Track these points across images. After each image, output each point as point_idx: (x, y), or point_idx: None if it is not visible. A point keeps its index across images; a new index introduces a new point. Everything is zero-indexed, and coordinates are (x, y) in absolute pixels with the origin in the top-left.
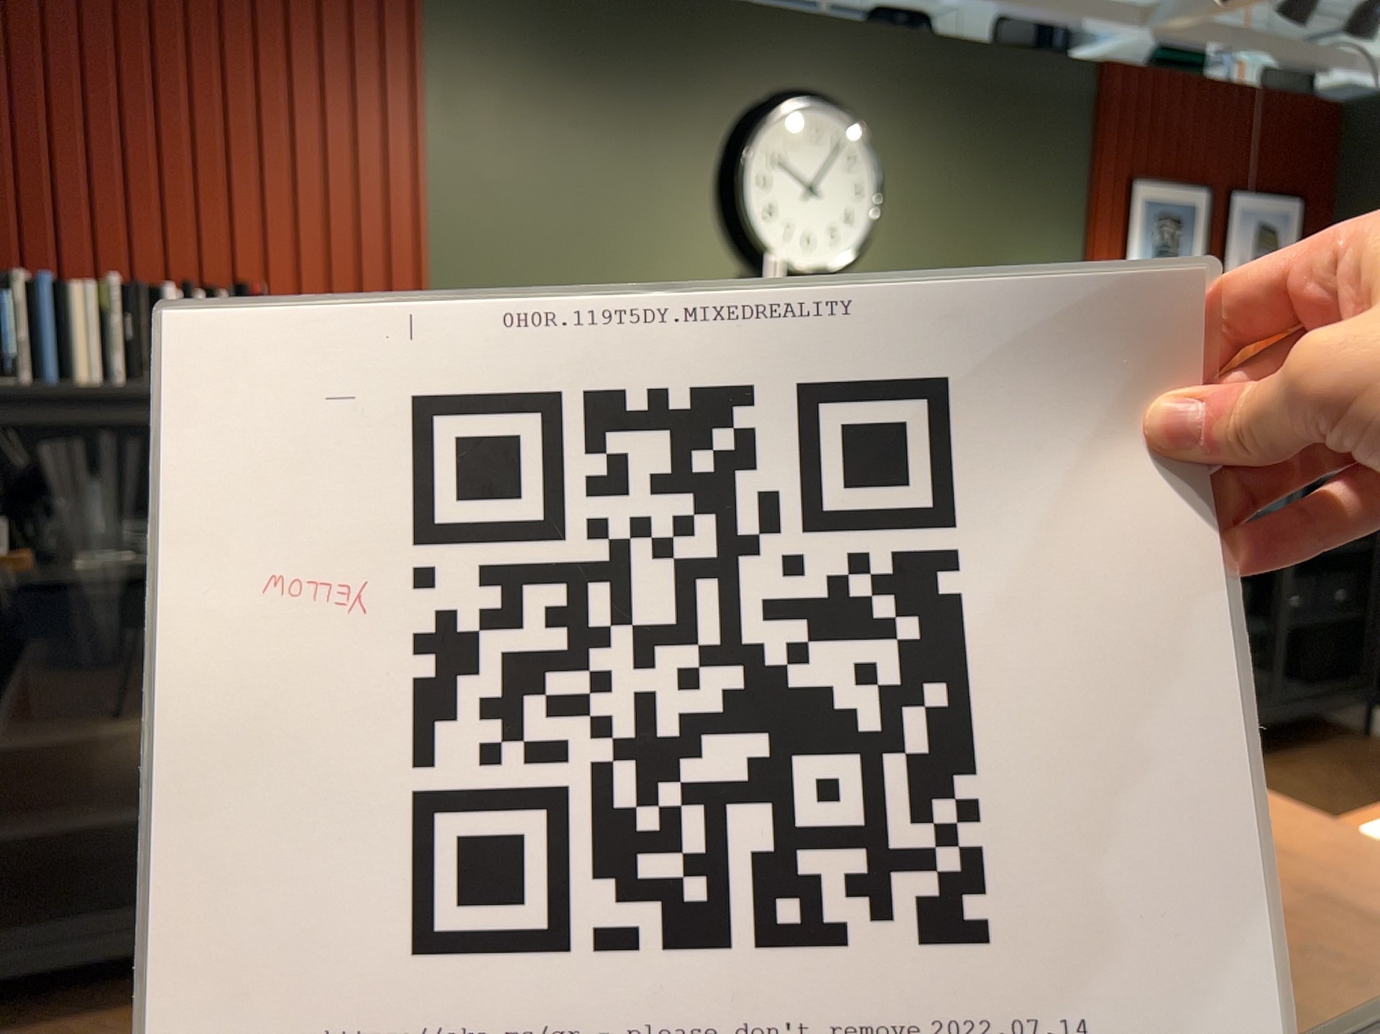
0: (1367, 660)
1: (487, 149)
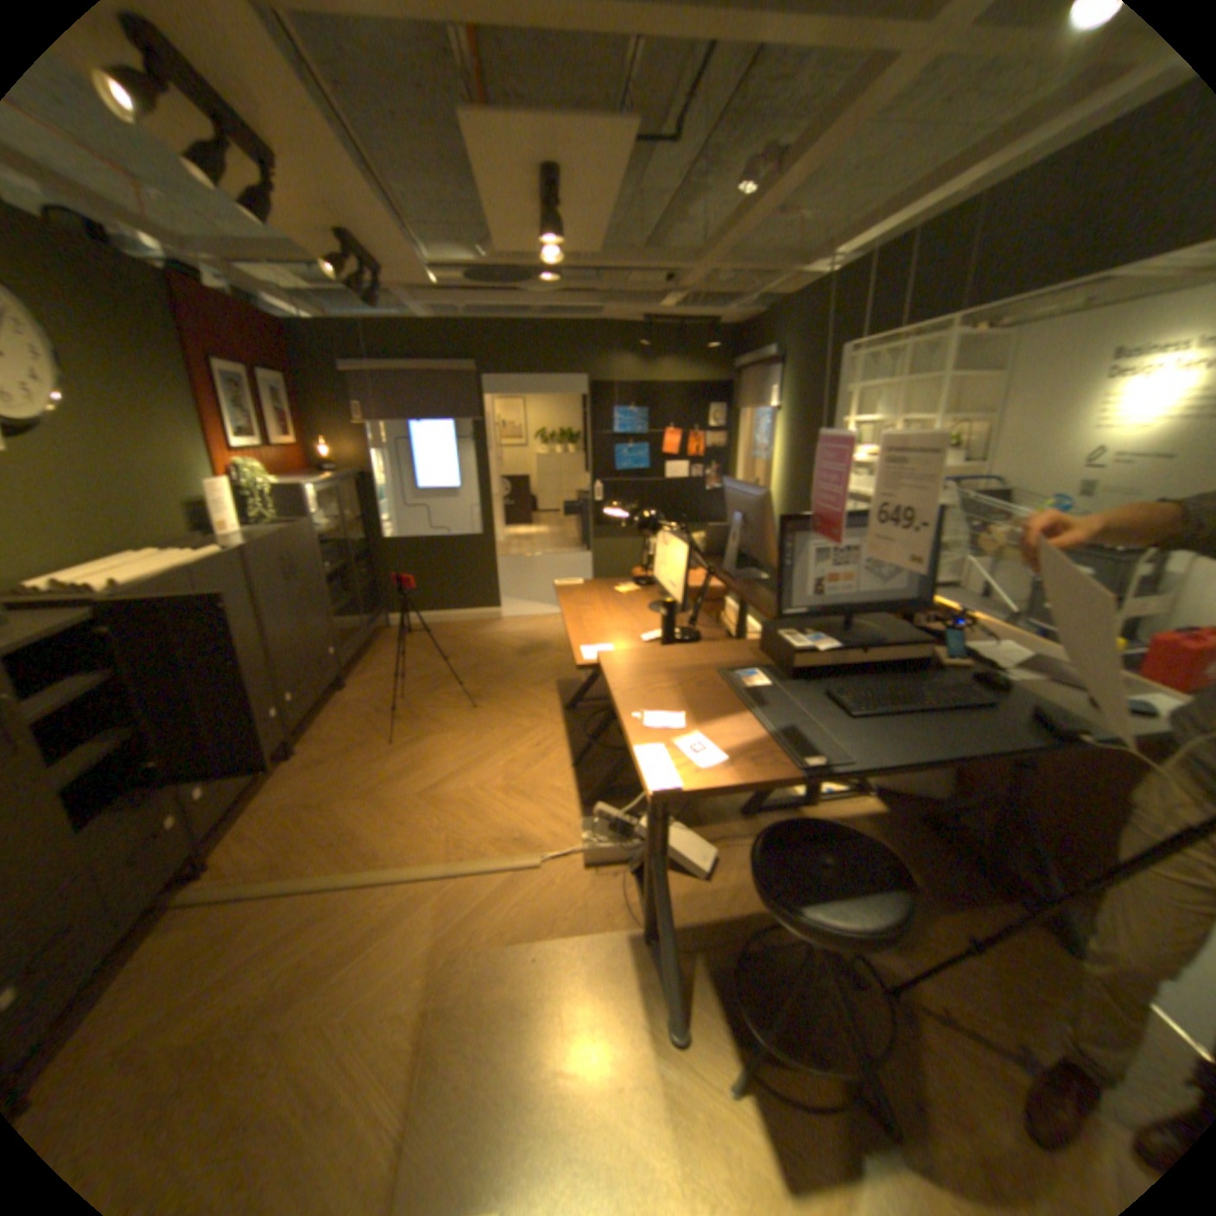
0: (380, 596)
1: None
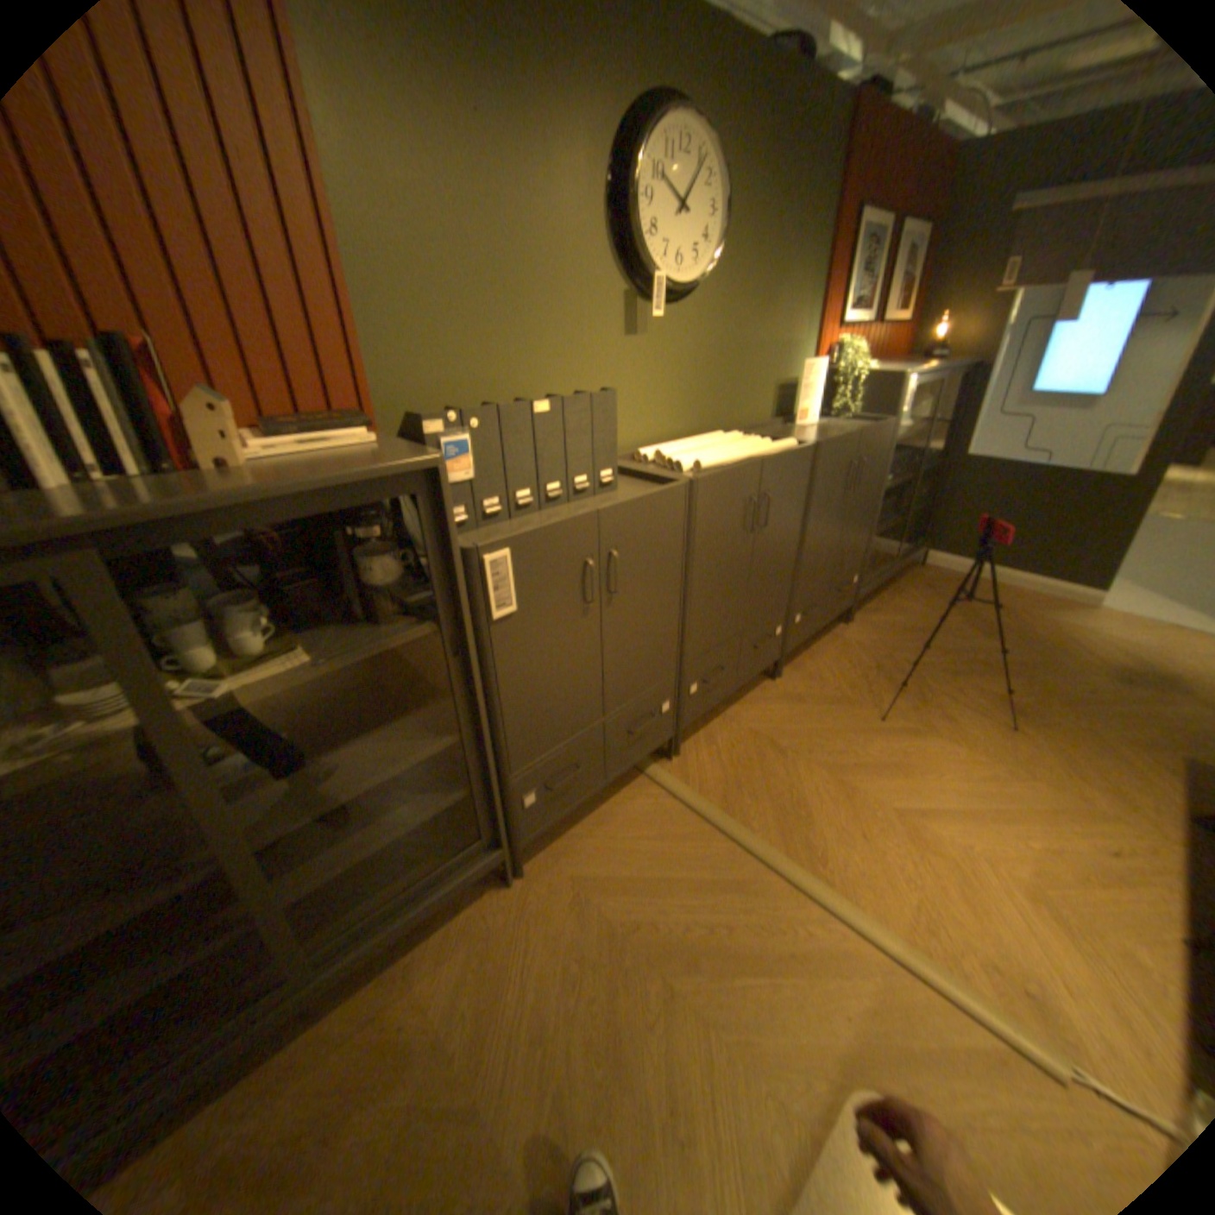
0: (927, 526)
1: (384, 133)
